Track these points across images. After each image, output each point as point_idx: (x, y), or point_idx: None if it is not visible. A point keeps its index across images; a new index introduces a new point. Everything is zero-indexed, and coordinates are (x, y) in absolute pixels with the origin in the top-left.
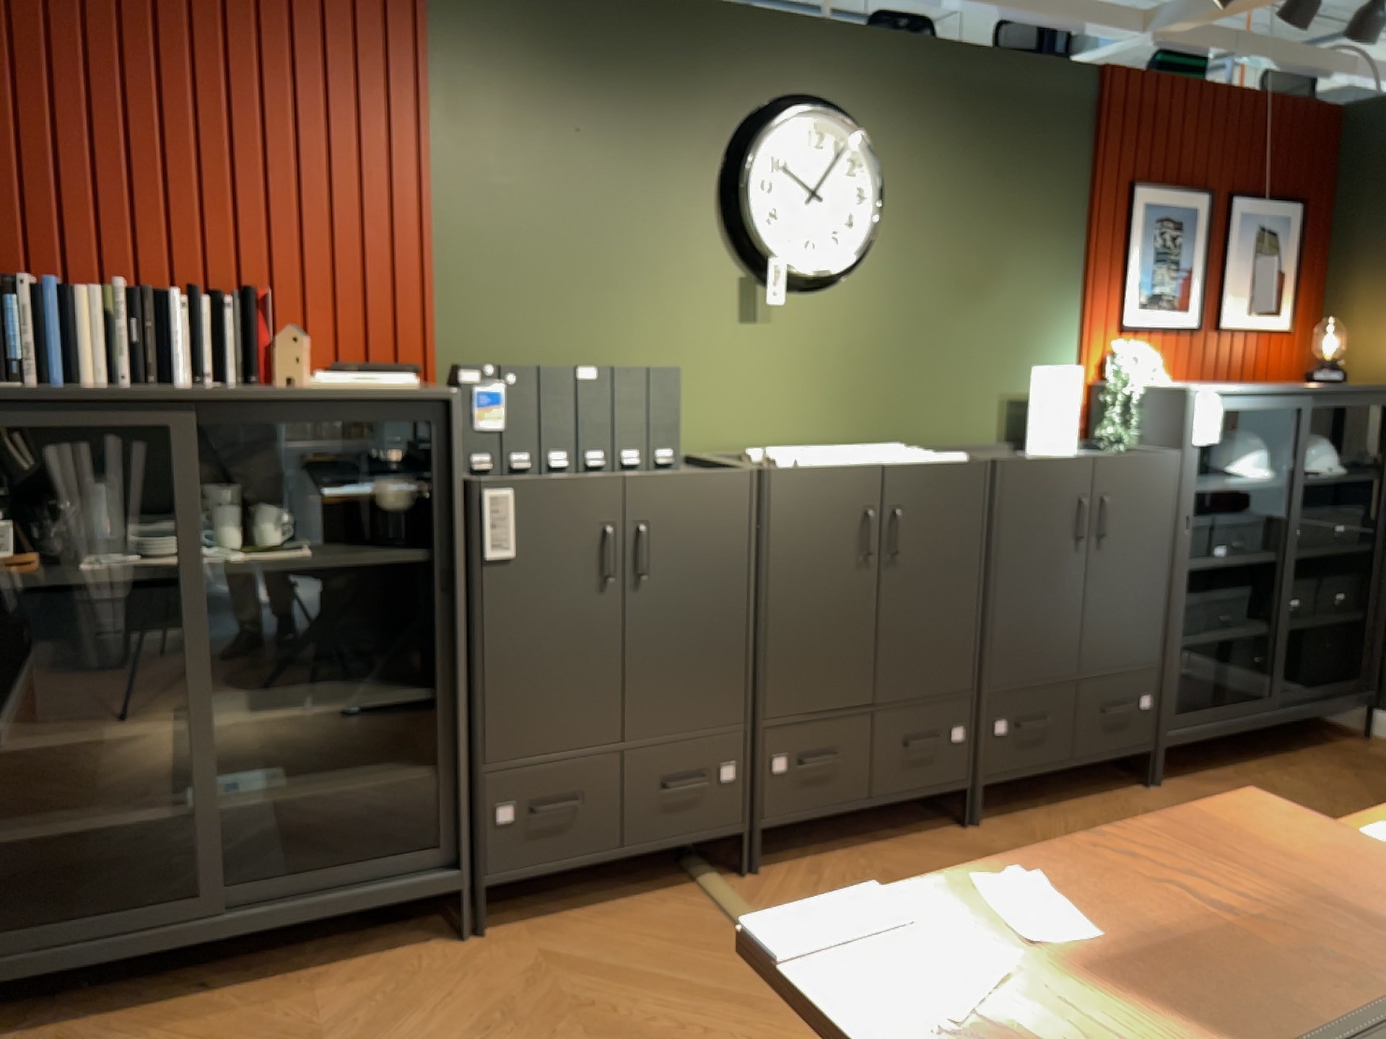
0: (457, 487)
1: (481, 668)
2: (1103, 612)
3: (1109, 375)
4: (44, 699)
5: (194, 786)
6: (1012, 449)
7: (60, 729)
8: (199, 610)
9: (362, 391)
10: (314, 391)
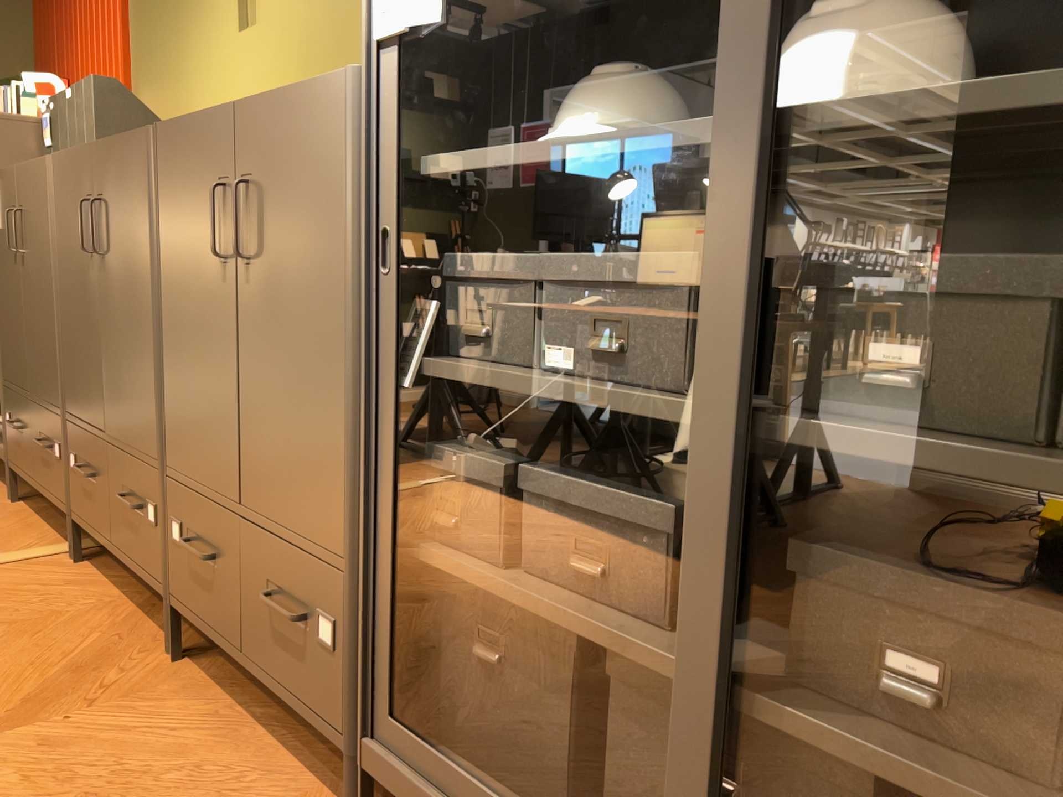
0: None
1: None
2: (258, 404)
3: None
4: None
5: None
6: None
7: None
8: None
9: None
10: None
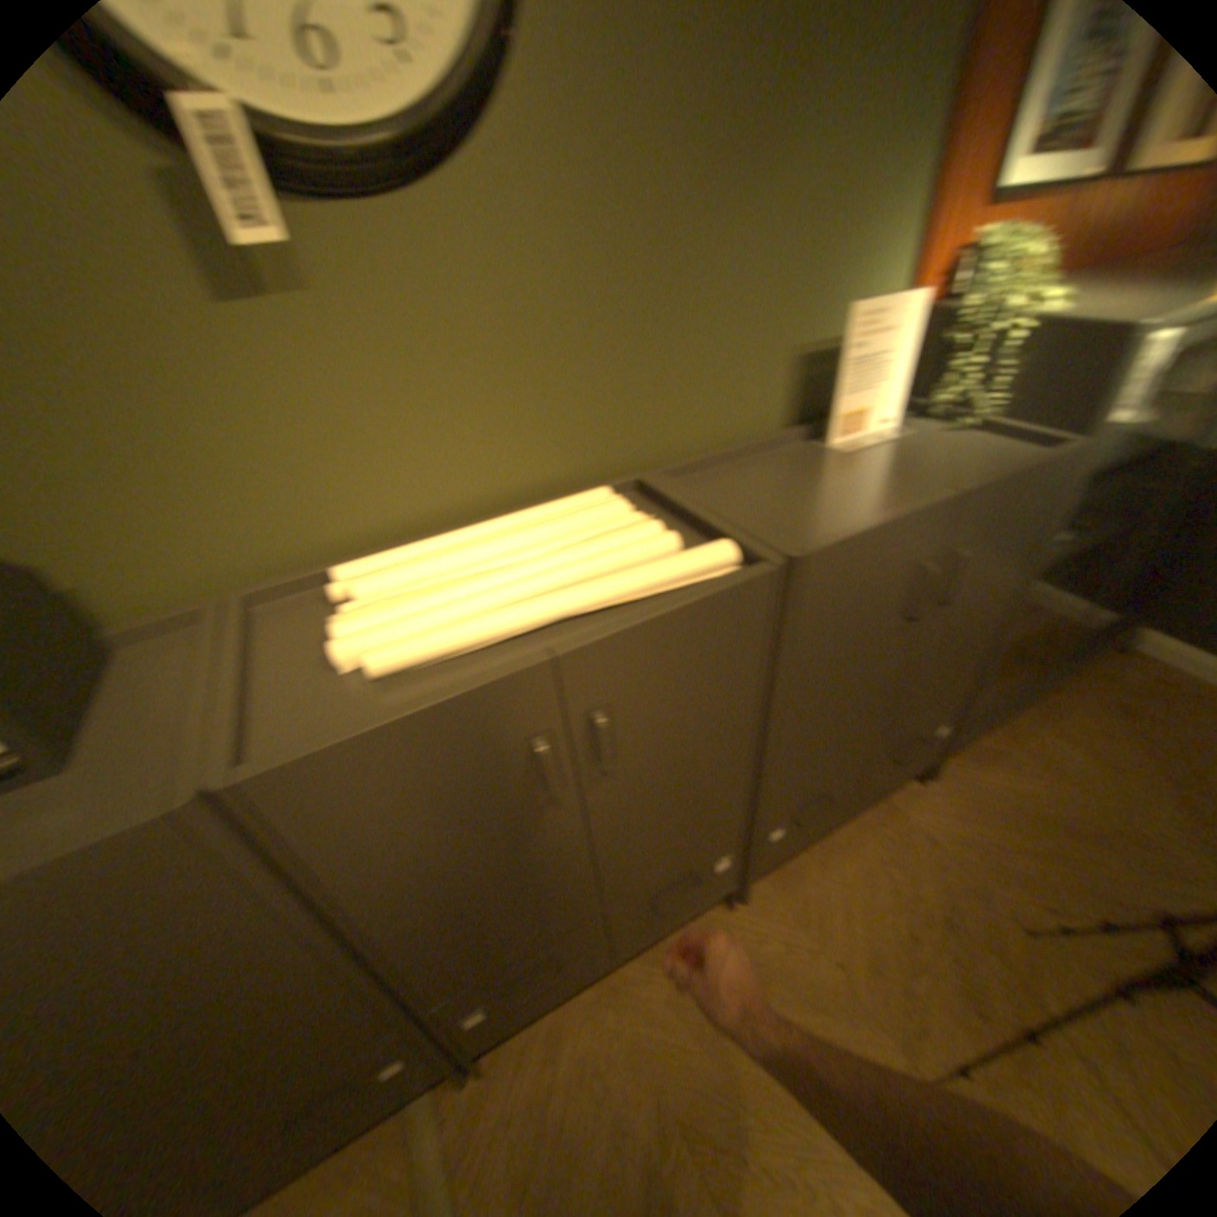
0: None
1: None
2: (921, 680)
3: (959, 286)
4: None
5: None
6: (806, 435)
7: None
8: None
9: None
10: None
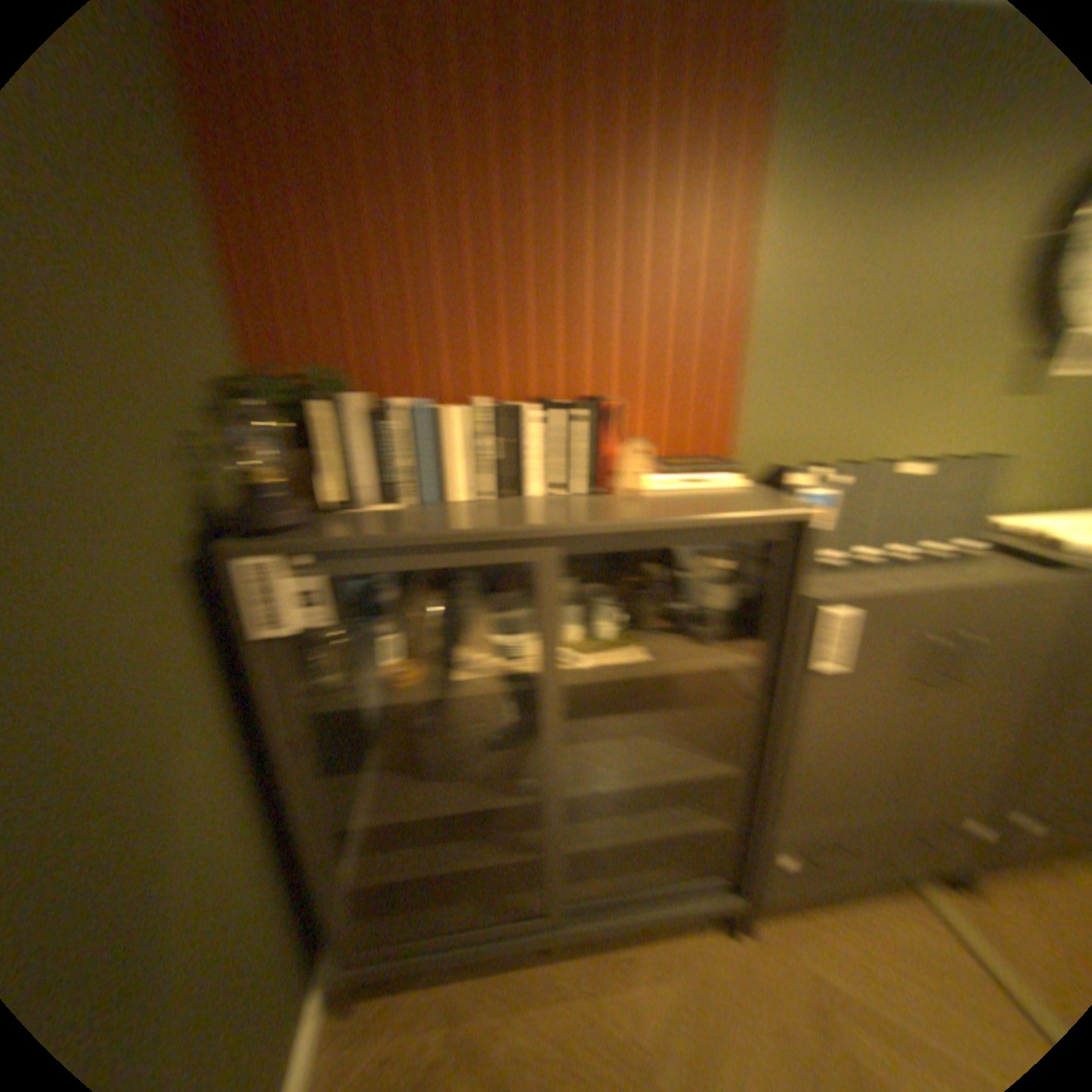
0: (806, 606)
1: (796, 760)
2: None
3: None
4: (433, 765)
5: (551, 849)
6: None
7: (447, 795)
8: (560, 721)
9: (731, 516)
10: (683, 519)
